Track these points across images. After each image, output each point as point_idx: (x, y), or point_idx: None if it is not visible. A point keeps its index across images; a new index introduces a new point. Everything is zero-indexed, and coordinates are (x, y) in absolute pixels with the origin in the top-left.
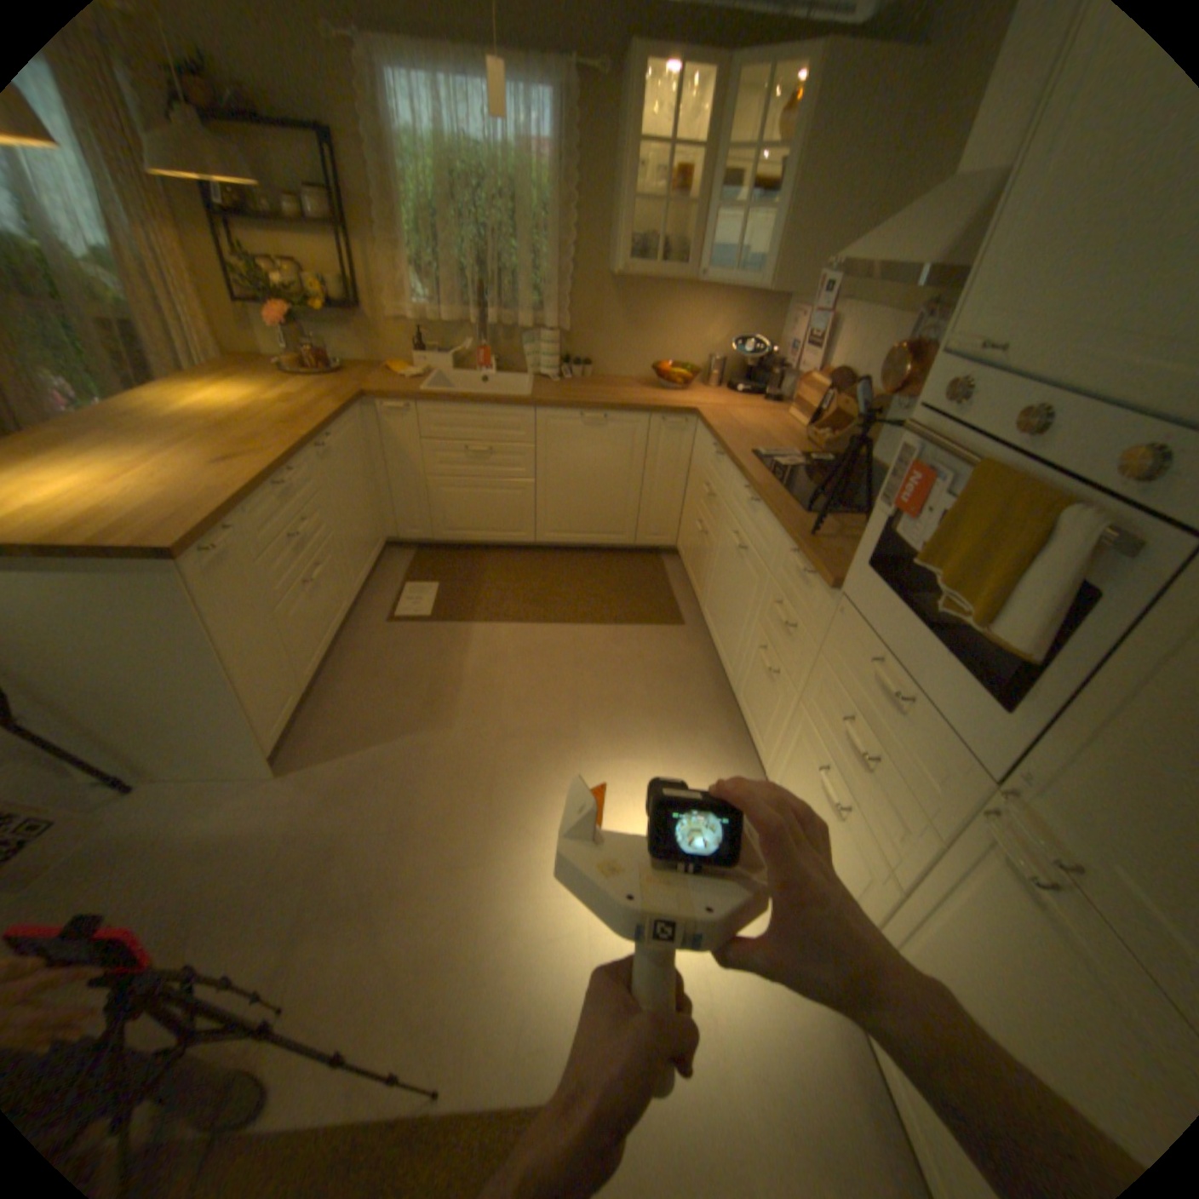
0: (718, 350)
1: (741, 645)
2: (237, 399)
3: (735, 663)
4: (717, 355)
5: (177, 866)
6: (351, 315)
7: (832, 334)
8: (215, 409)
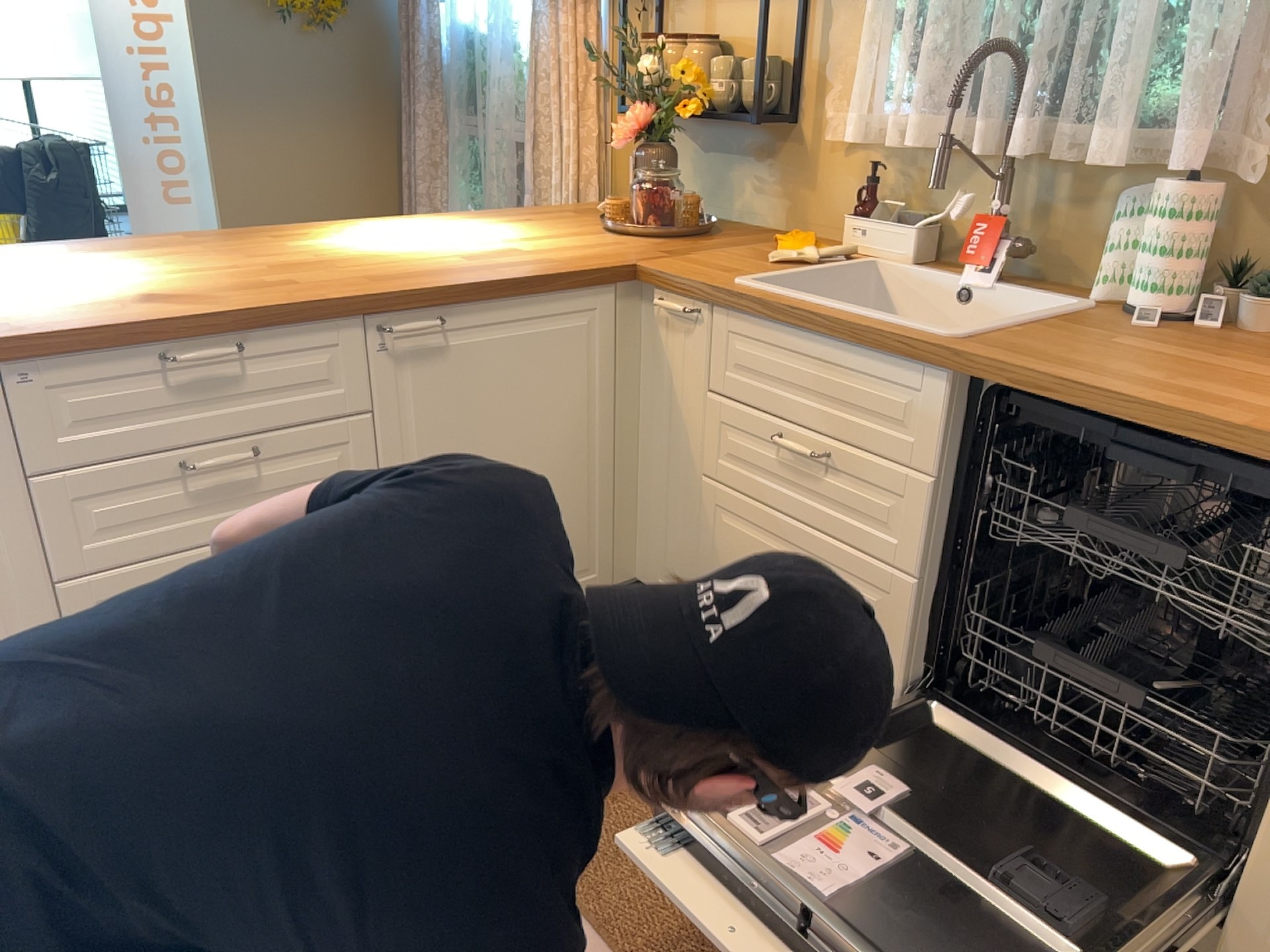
0: None
1: None
2: (439, 243)
3: None
4: None
5: None
6: (782, 138)
7: None
8: (376, 248)
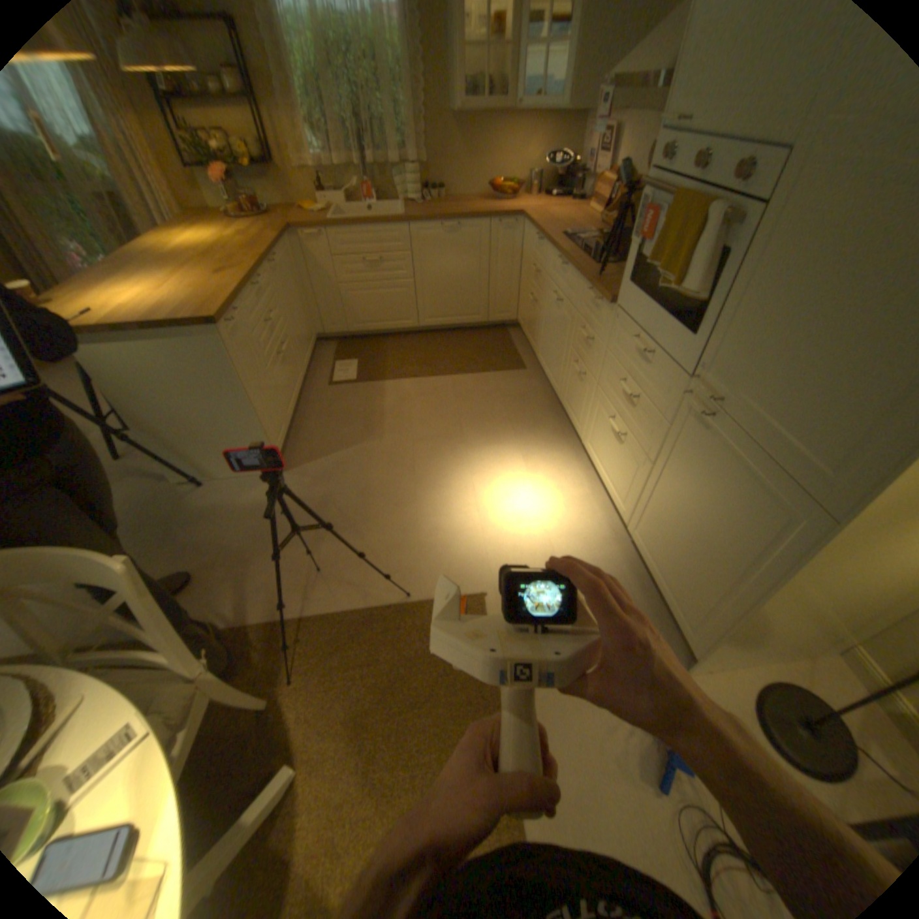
0: (535, 165)
1: (562, 367)
2: (207, 237)
3: (559, 381)
4: (535, 169)
5: (241, 516)
6: (267, 169)
7: (616, 140)
8: (196, 244)
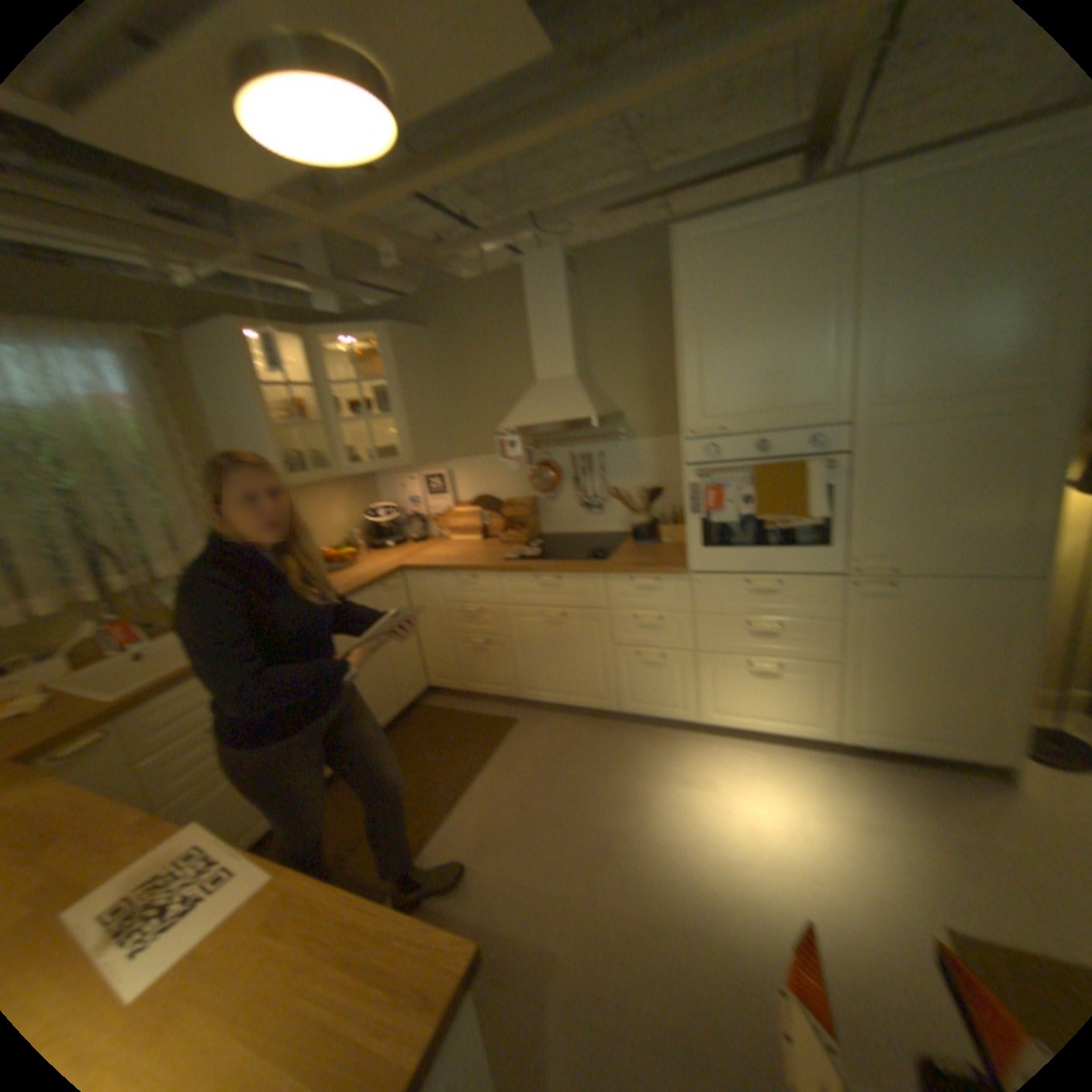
0: (349, 528)
1: (606, 675)
2: None
3: (608, 692)
4: (350, 532)
5: None
6: None
7: (449, 483)
8: None
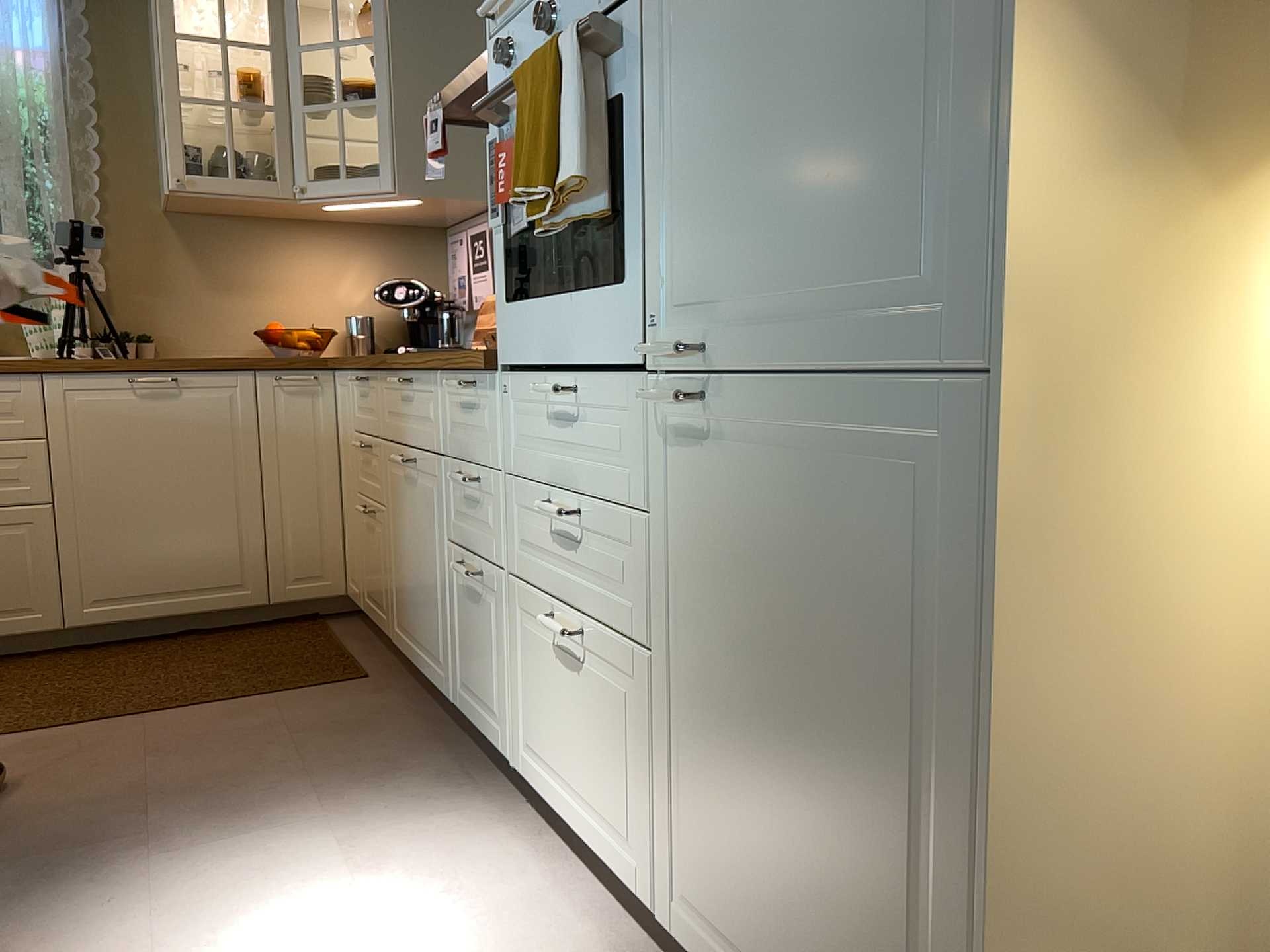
0: (360, 309)
1: (443, 608)
2: None
3: (444, 649)
4: (361, 316)
5: None
6: None
7: None
8: None
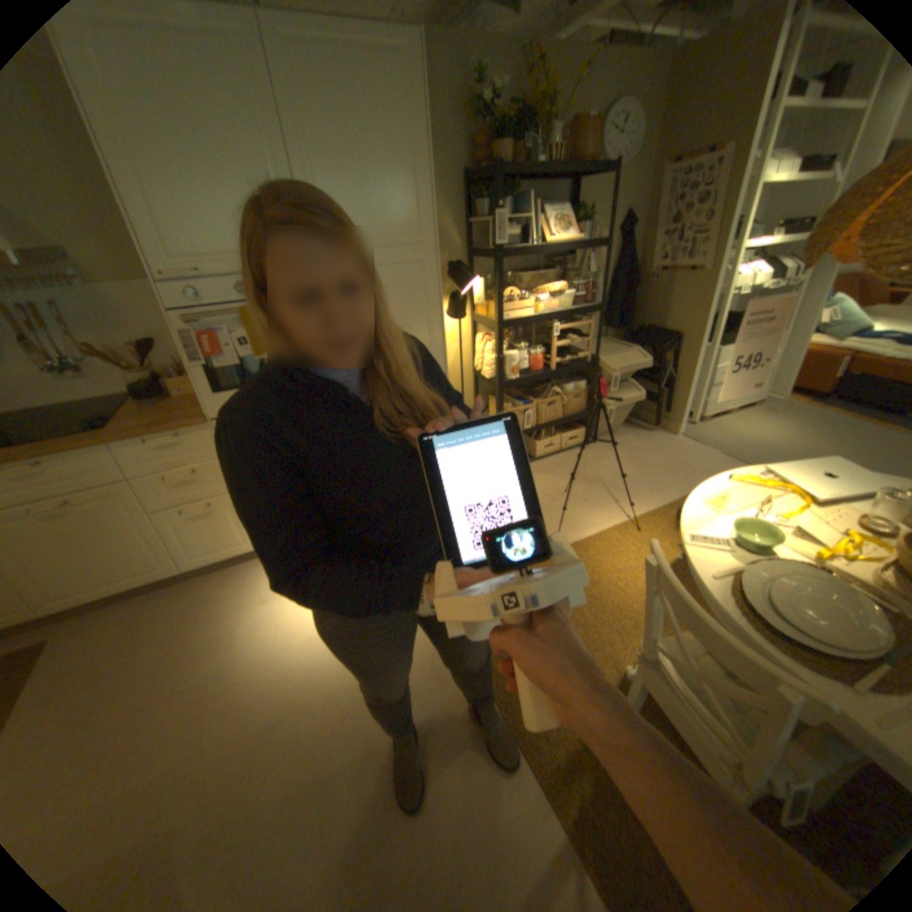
0: None
1: (148, 546)
2: None
3: (157, 560)
4: None
5: None
6: None
7: None
8: None
